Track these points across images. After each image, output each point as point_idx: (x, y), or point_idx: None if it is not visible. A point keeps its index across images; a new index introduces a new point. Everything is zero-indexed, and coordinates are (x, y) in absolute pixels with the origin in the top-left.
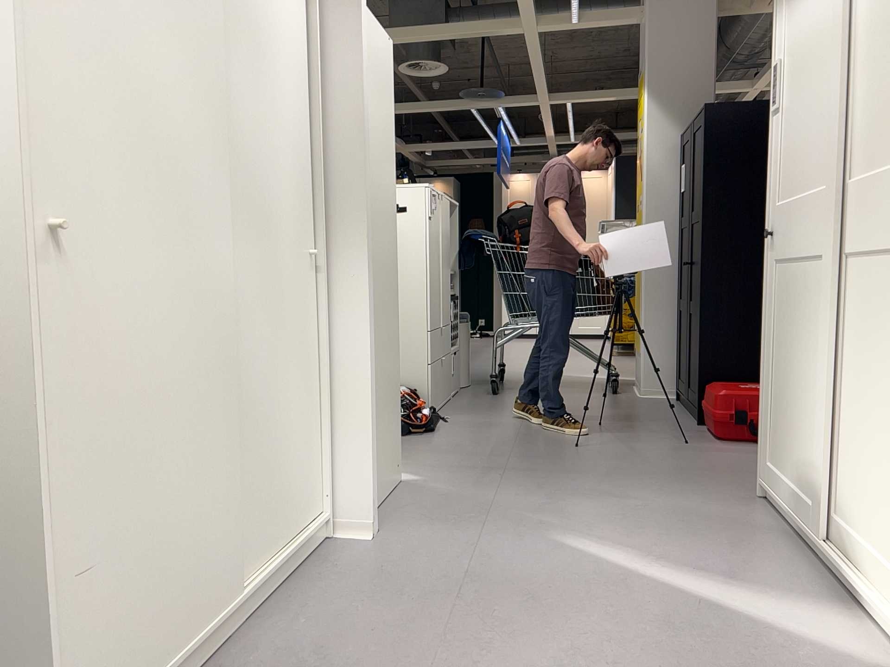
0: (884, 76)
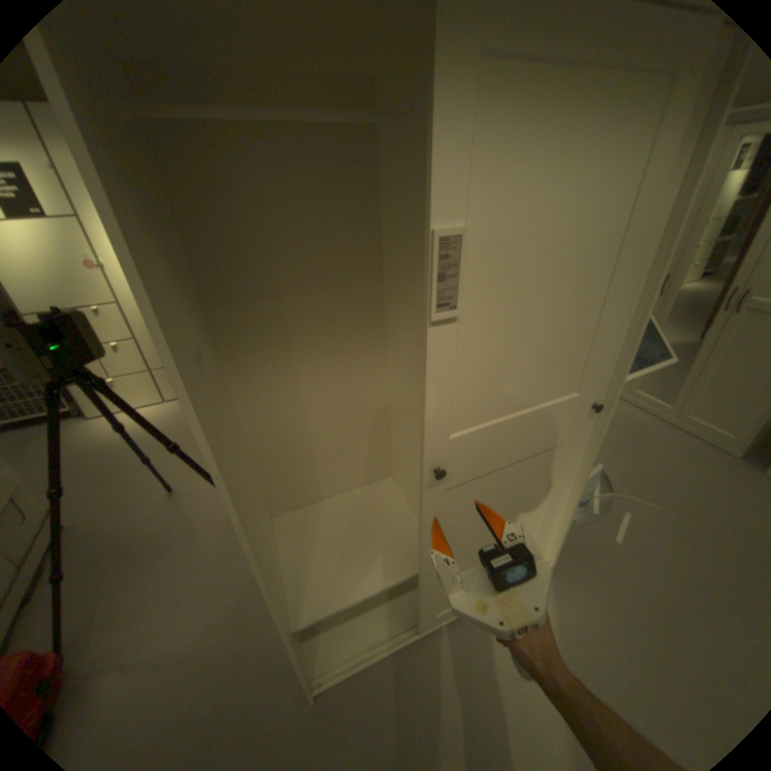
0: (550, 329)
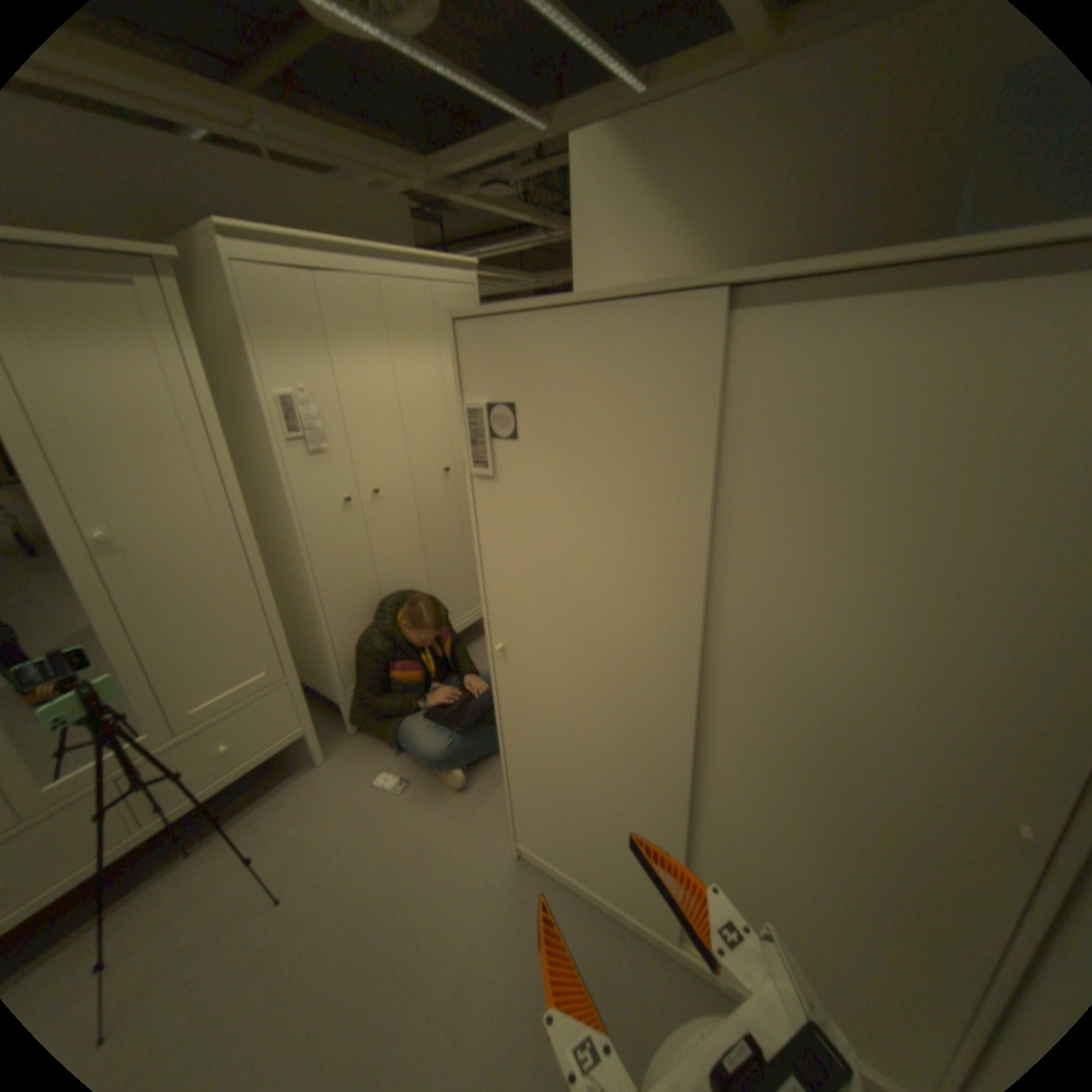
0: None
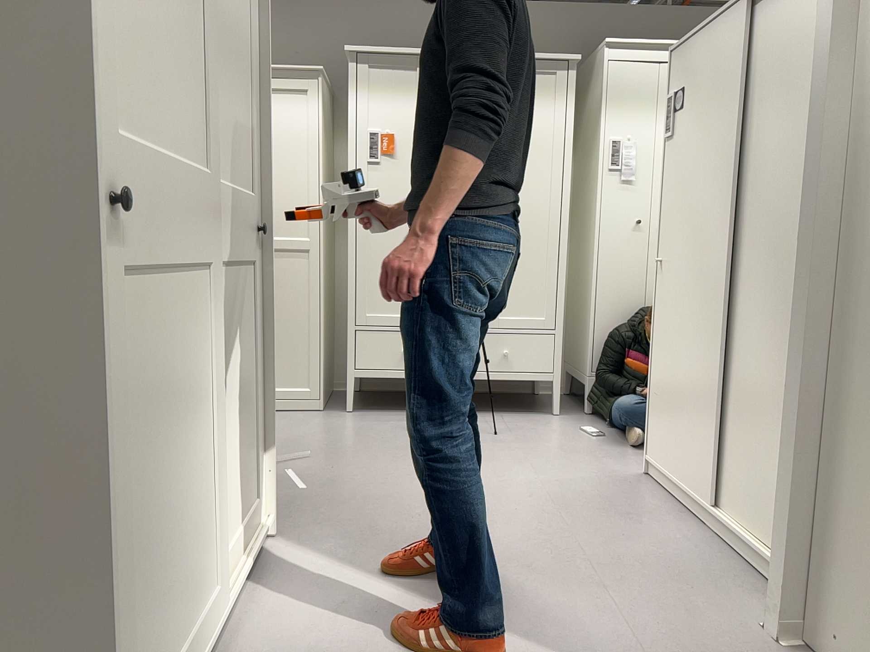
0: (224, 95)
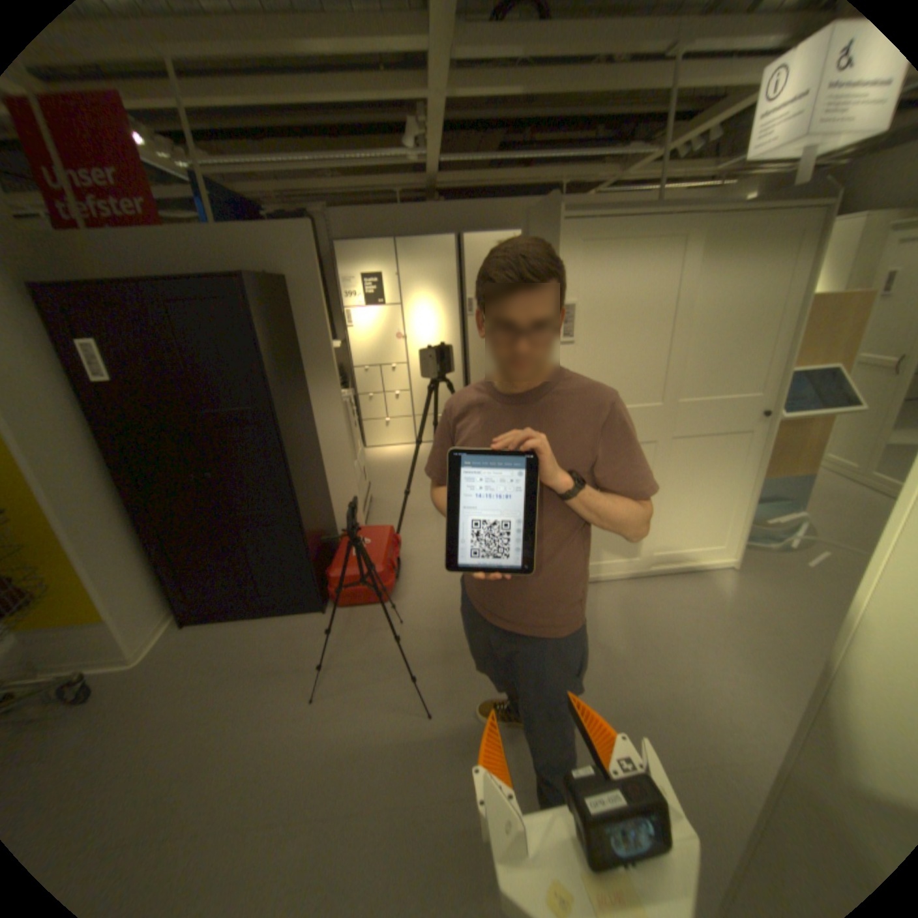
0: (725, 352)
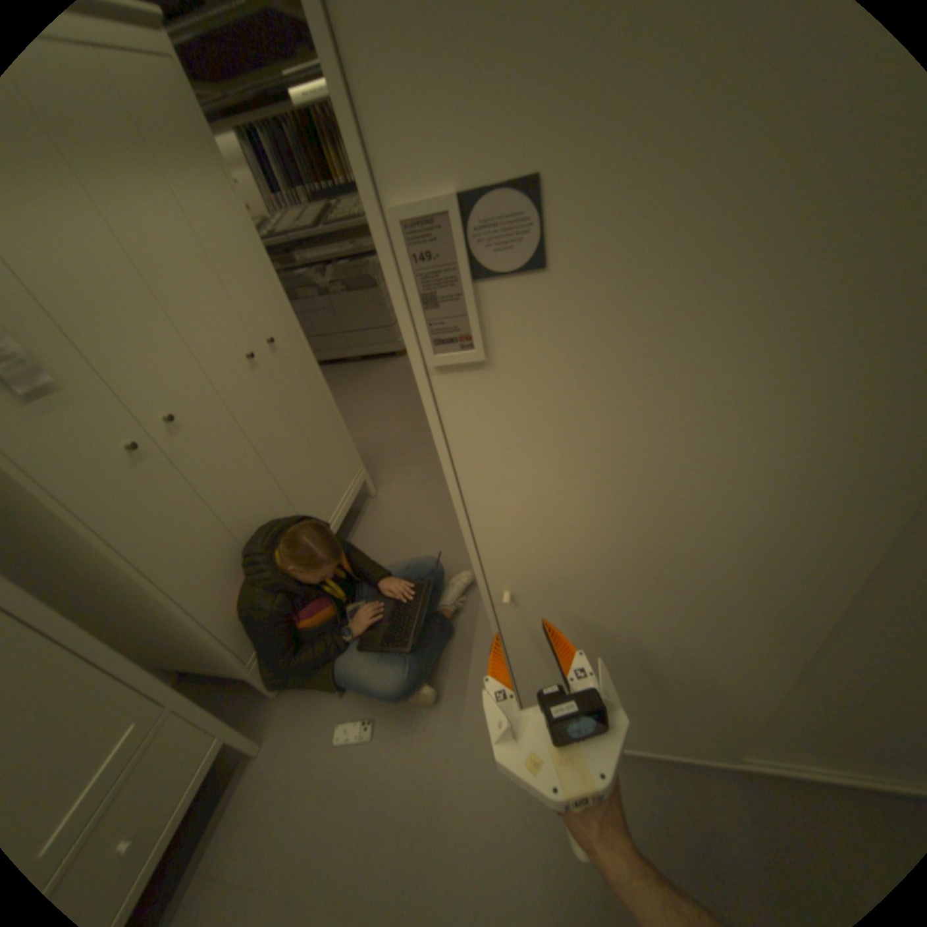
0: None
